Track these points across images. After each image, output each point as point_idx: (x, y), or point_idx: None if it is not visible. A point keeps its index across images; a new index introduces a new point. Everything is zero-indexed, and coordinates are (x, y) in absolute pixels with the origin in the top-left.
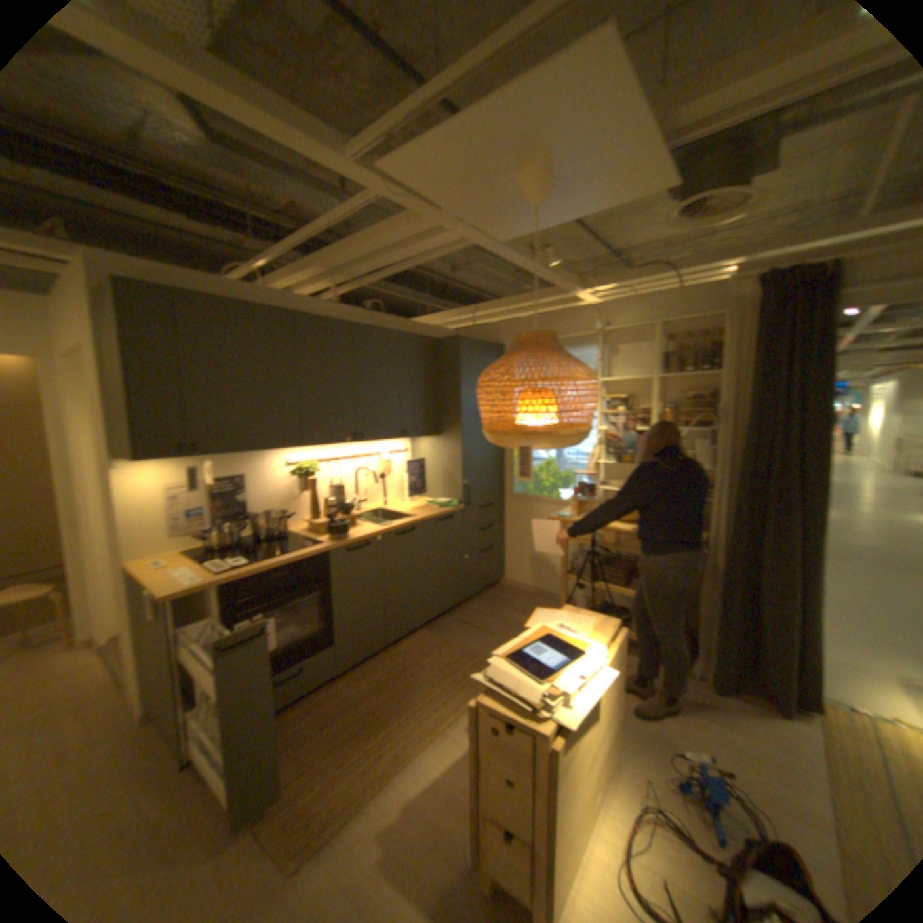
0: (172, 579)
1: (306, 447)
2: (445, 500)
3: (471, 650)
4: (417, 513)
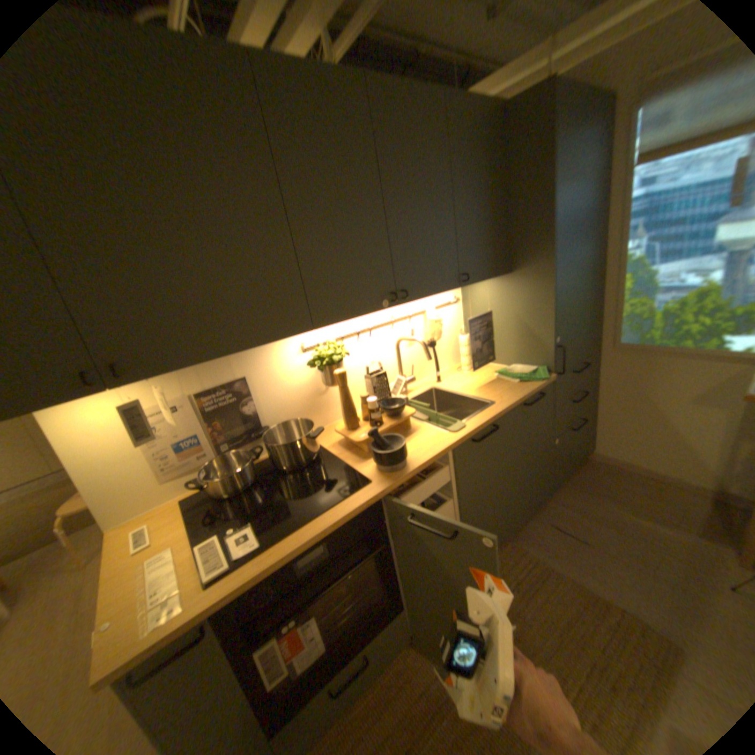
0: (147, 587)
1: (324, 324)
2: (525, 367)
3: (594, 588)
4: (493, 395)
